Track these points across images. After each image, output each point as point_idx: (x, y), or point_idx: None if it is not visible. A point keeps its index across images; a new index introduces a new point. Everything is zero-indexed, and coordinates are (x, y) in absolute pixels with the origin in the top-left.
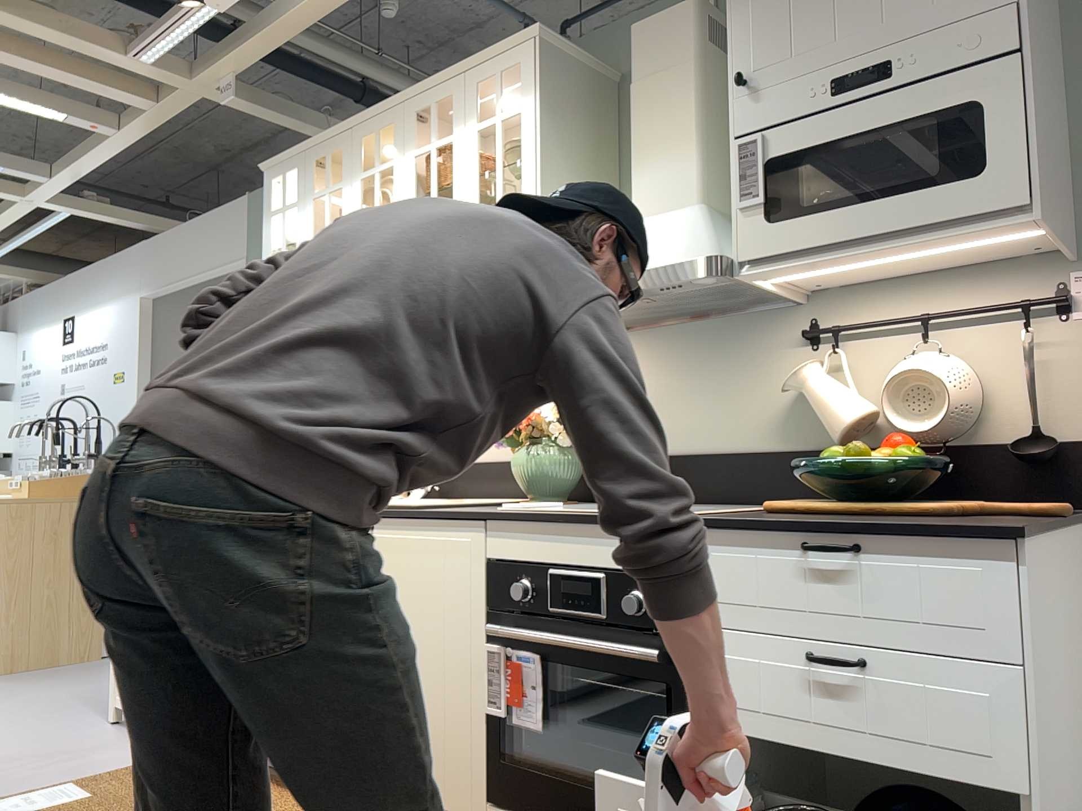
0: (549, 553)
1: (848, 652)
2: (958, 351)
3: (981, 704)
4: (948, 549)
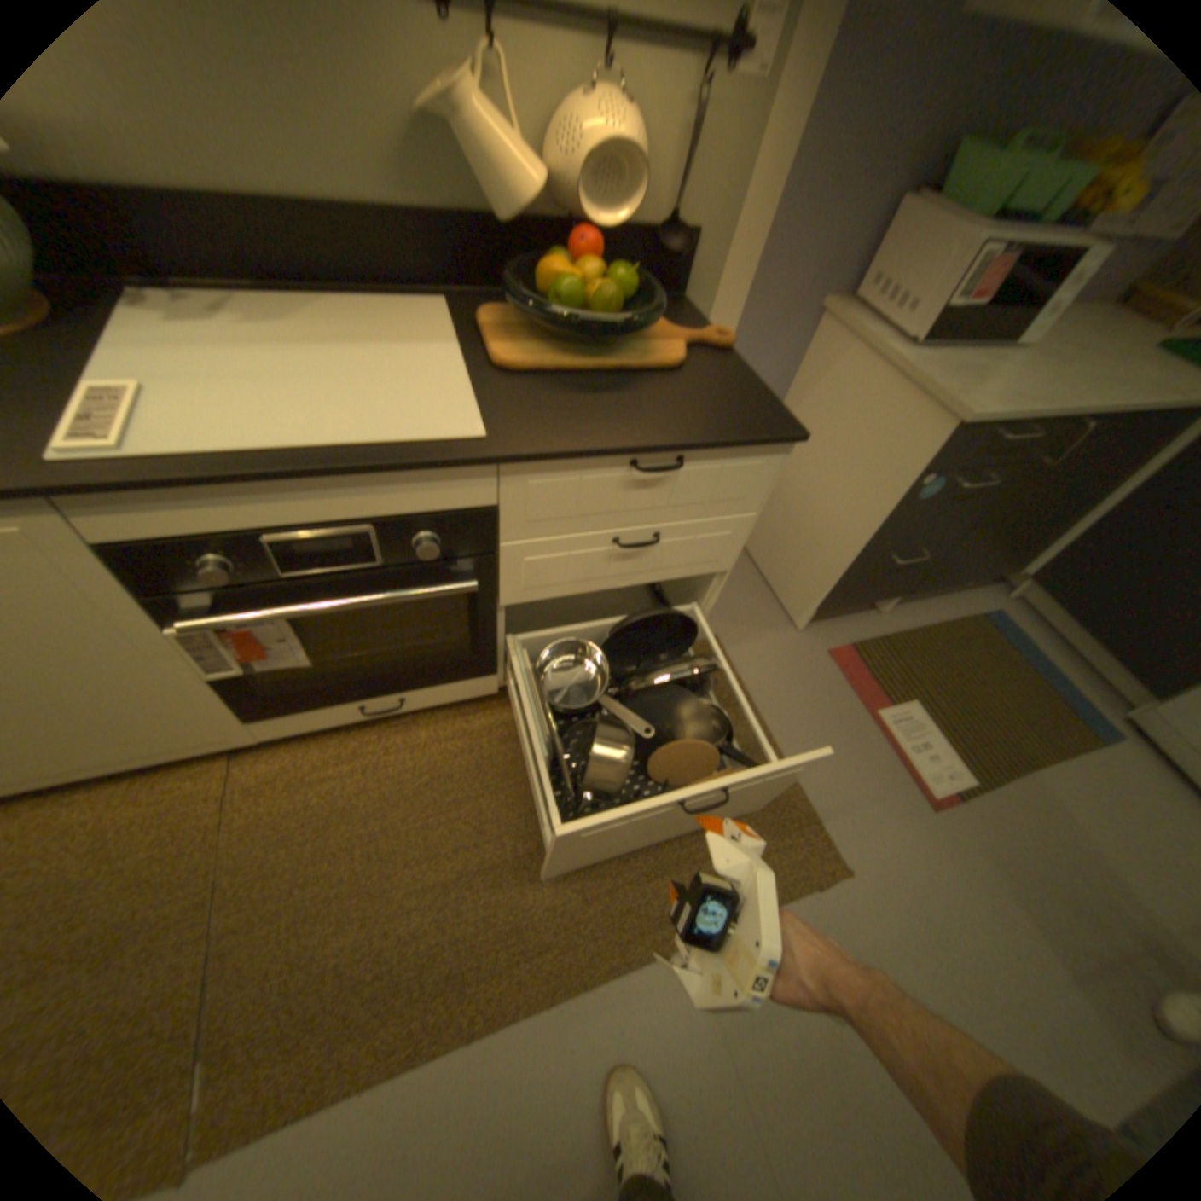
0: (247, 515)
1: (645, 530)
2: (633, 86)
3: (723, 538)
4: (748, 450)
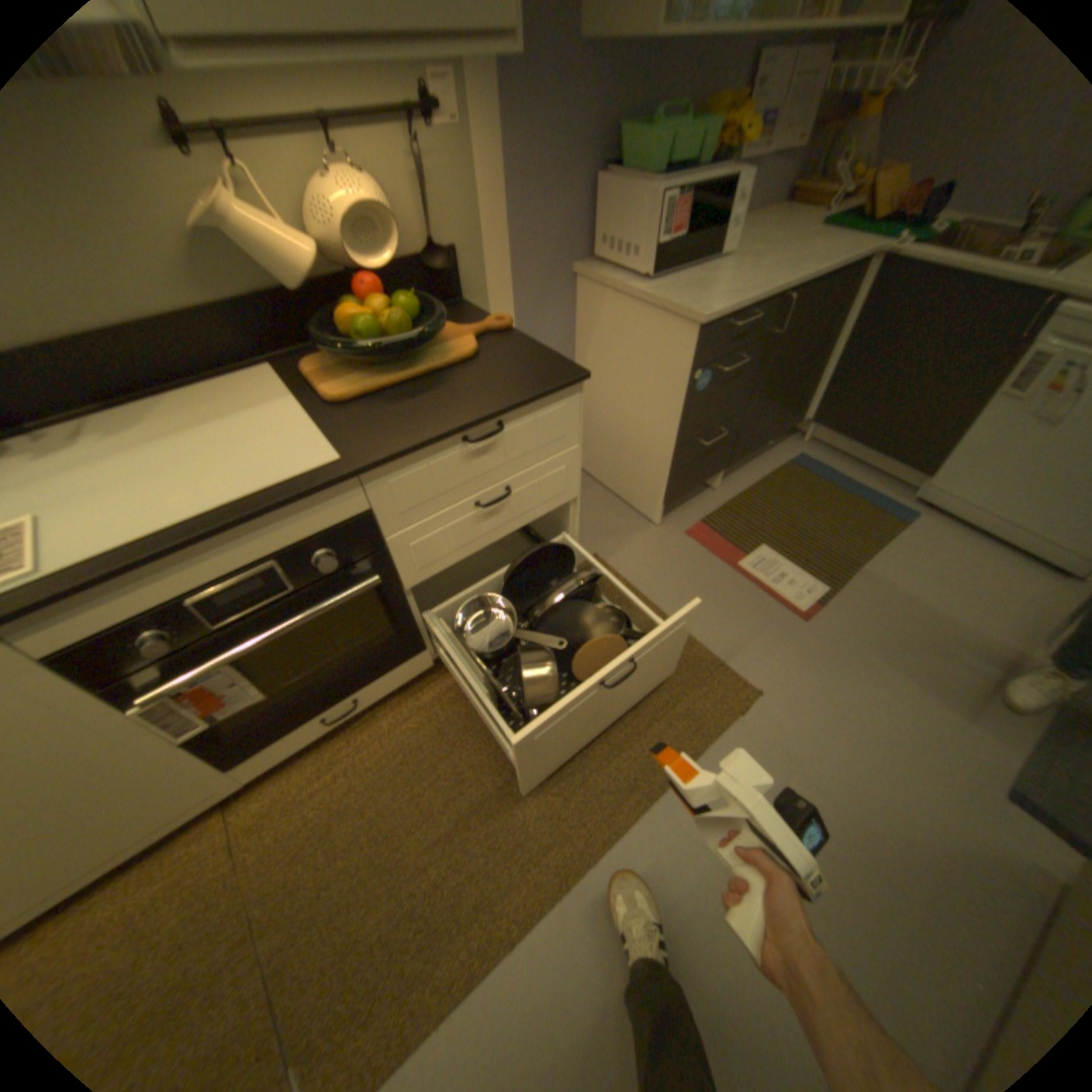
0: (168, 588)
1: (497, 489)
2: (359, 164)
3: (560, 474)
4: (549, 401)
